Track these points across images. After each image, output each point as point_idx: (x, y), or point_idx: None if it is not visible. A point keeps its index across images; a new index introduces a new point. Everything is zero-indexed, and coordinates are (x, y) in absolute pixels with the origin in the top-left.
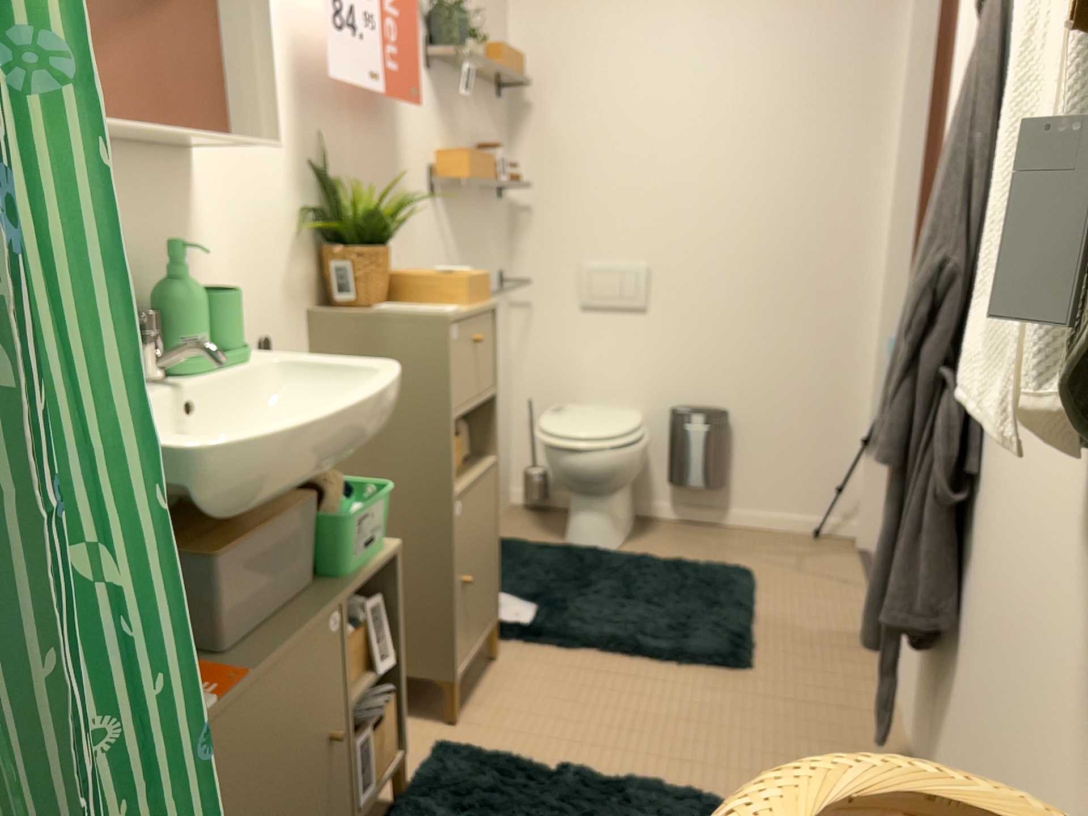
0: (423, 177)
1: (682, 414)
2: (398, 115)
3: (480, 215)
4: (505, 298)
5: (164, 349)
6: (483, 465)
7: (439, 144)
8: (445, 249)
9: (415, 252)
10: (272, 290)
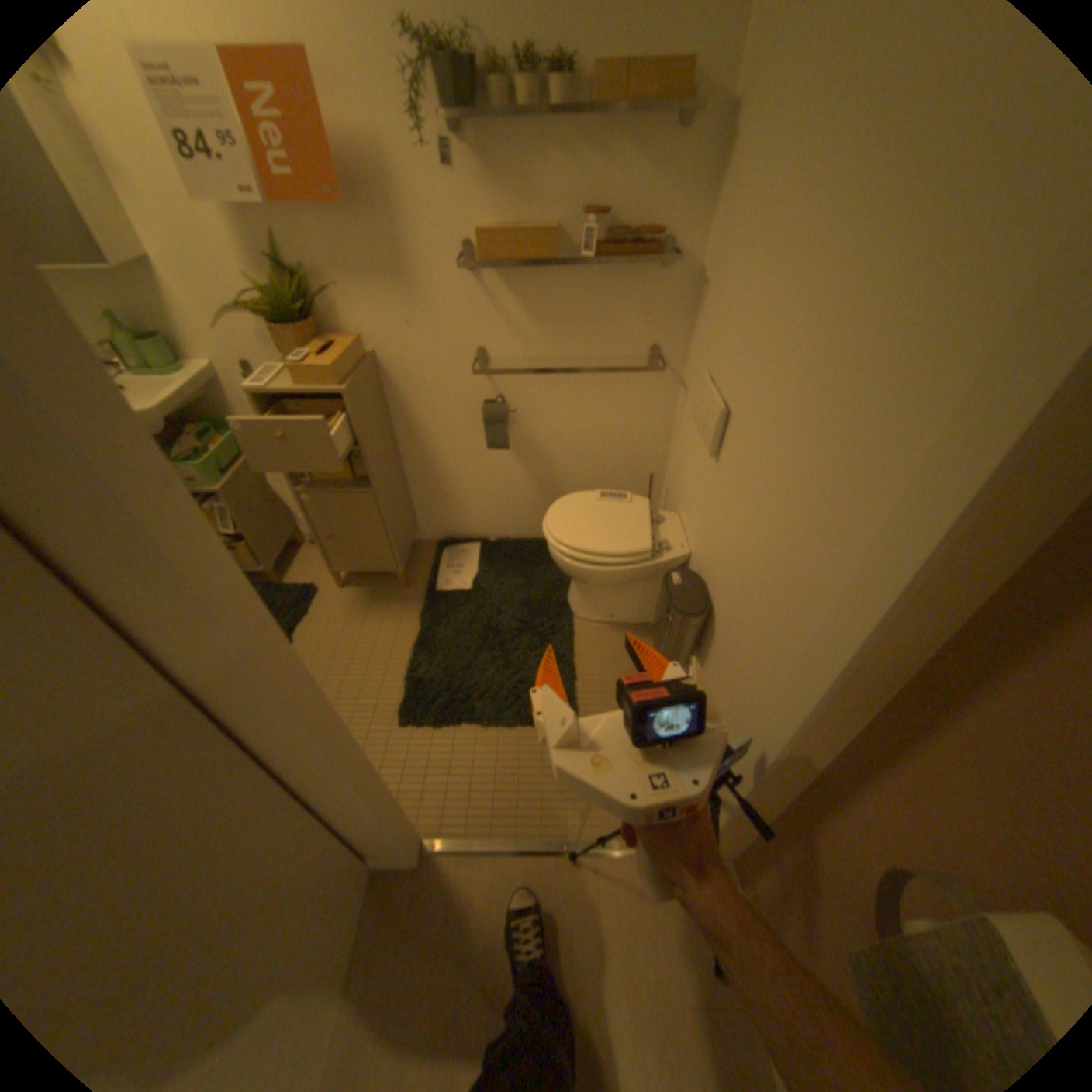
0: (445, 250)
1: (666, 577)
2: (387, 192)
3: (591, 282)
4: (660, 372)
5: (118, 362)
6: (358, 488)
7: (479, 211)
8: (497, 317)
9: (432, 318)
10: (238, 337)
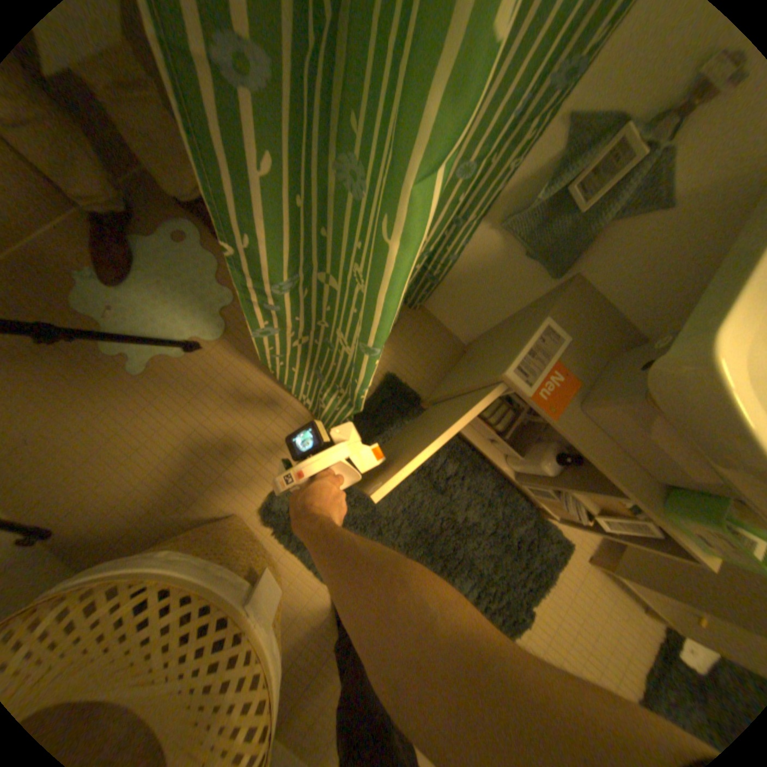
0: None
1: None
2: None
3: None
4: None
5: None
6: None
7: None
8: None
9: None
10: None
